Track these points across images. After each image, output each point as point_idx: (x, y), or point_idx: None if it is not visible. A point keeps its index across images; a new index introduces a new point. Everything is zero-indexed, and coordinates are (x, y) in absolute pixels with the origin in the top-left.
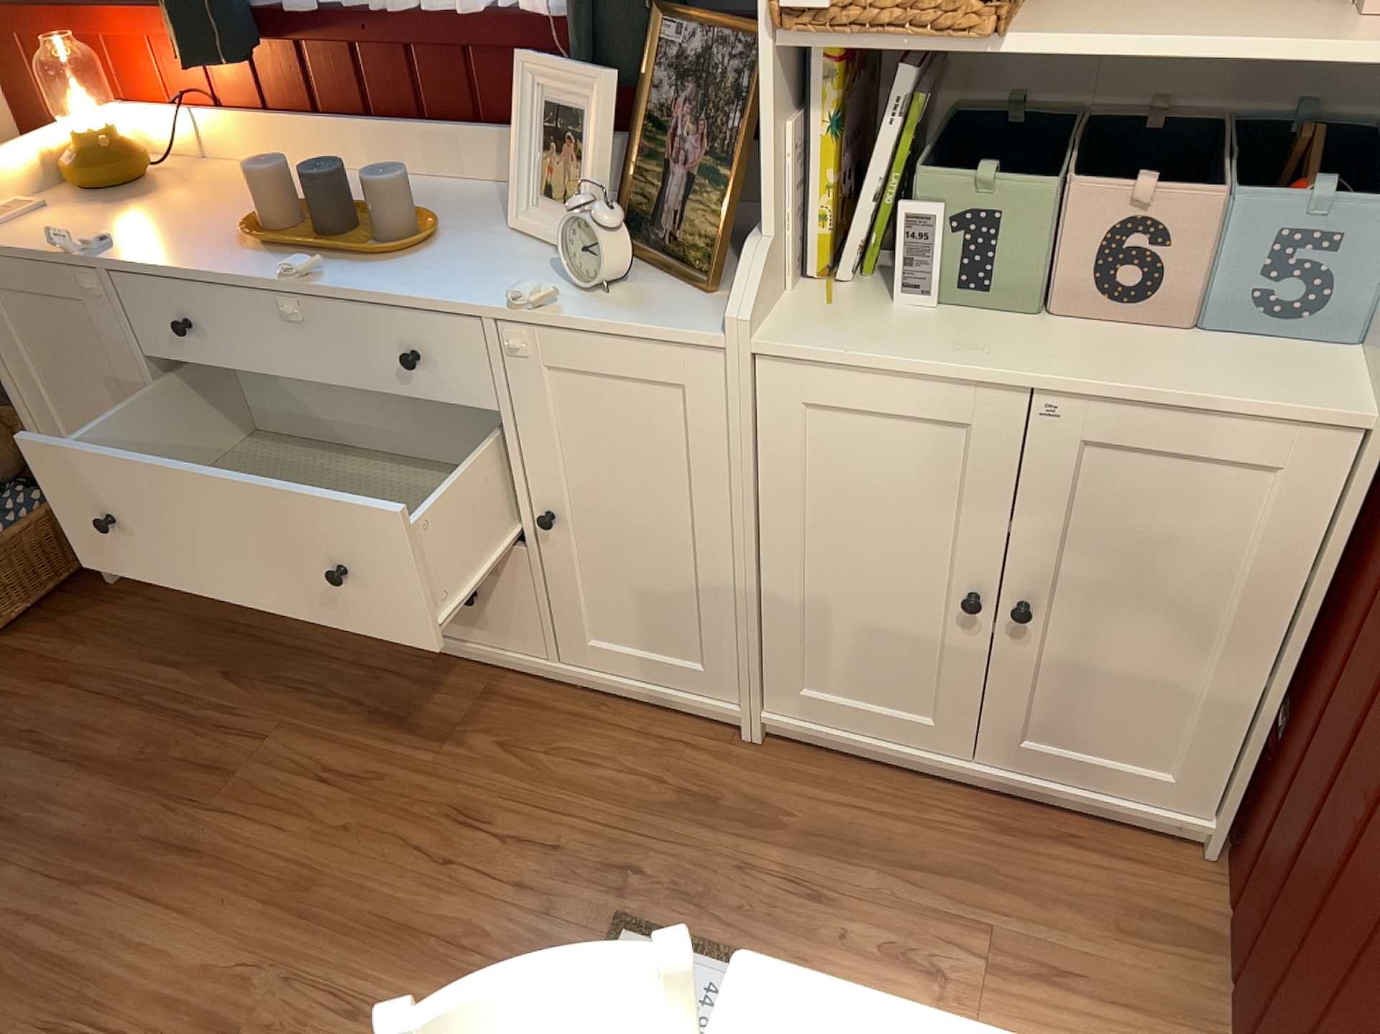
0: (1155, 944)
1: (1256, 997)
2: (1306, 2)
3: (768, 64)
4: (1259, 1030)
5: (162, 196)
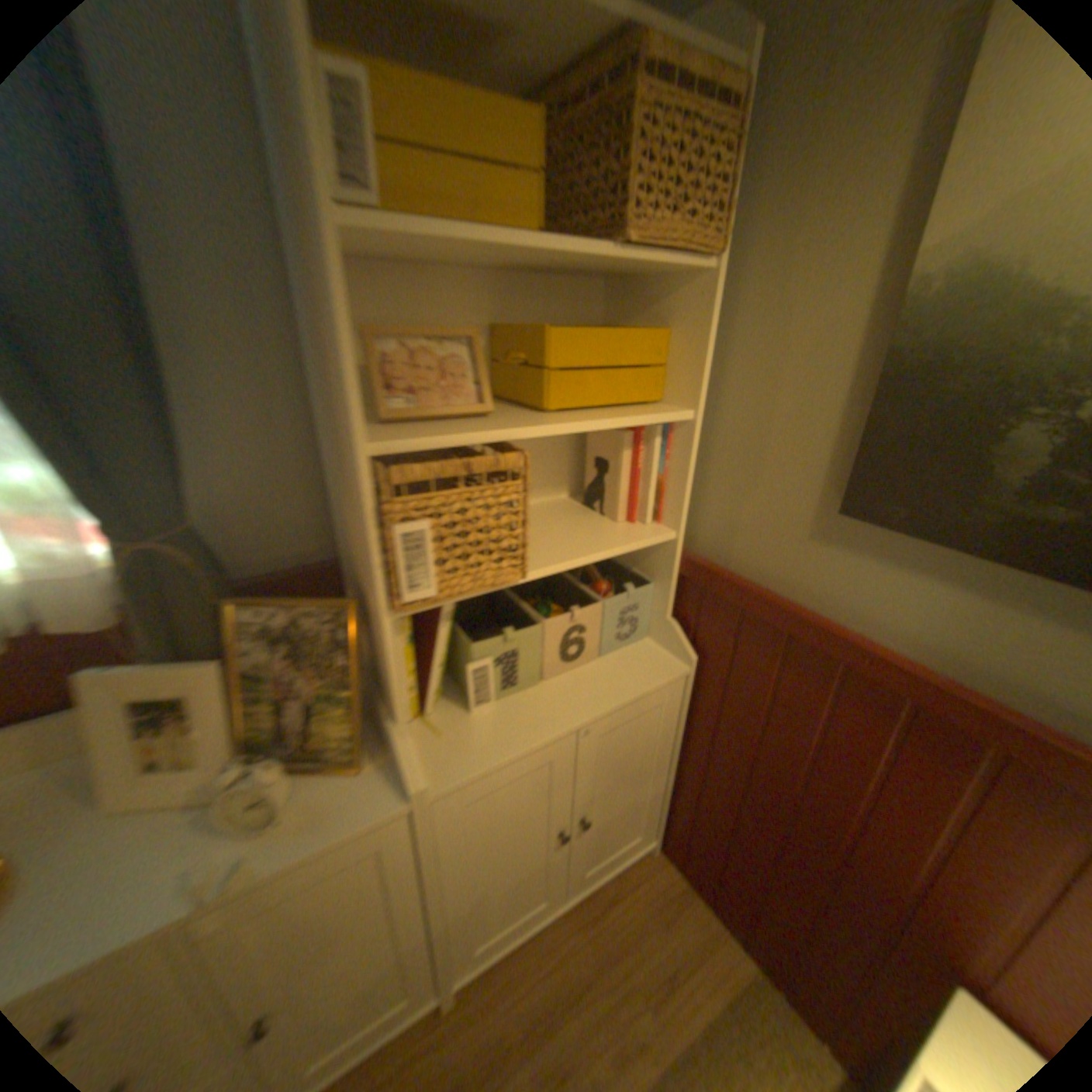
0: (679, 924)
1: (736, 918)
2: (584, 520)
3: (382, 634)
4: (750, 933)
5: None
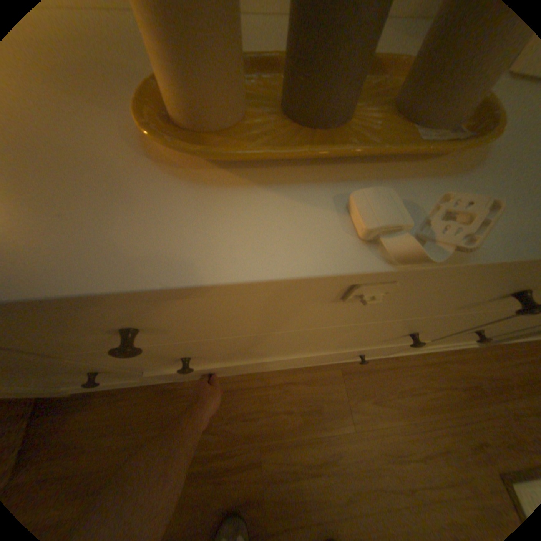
0: None
1: None
2: None
3: None
4: None
5: None
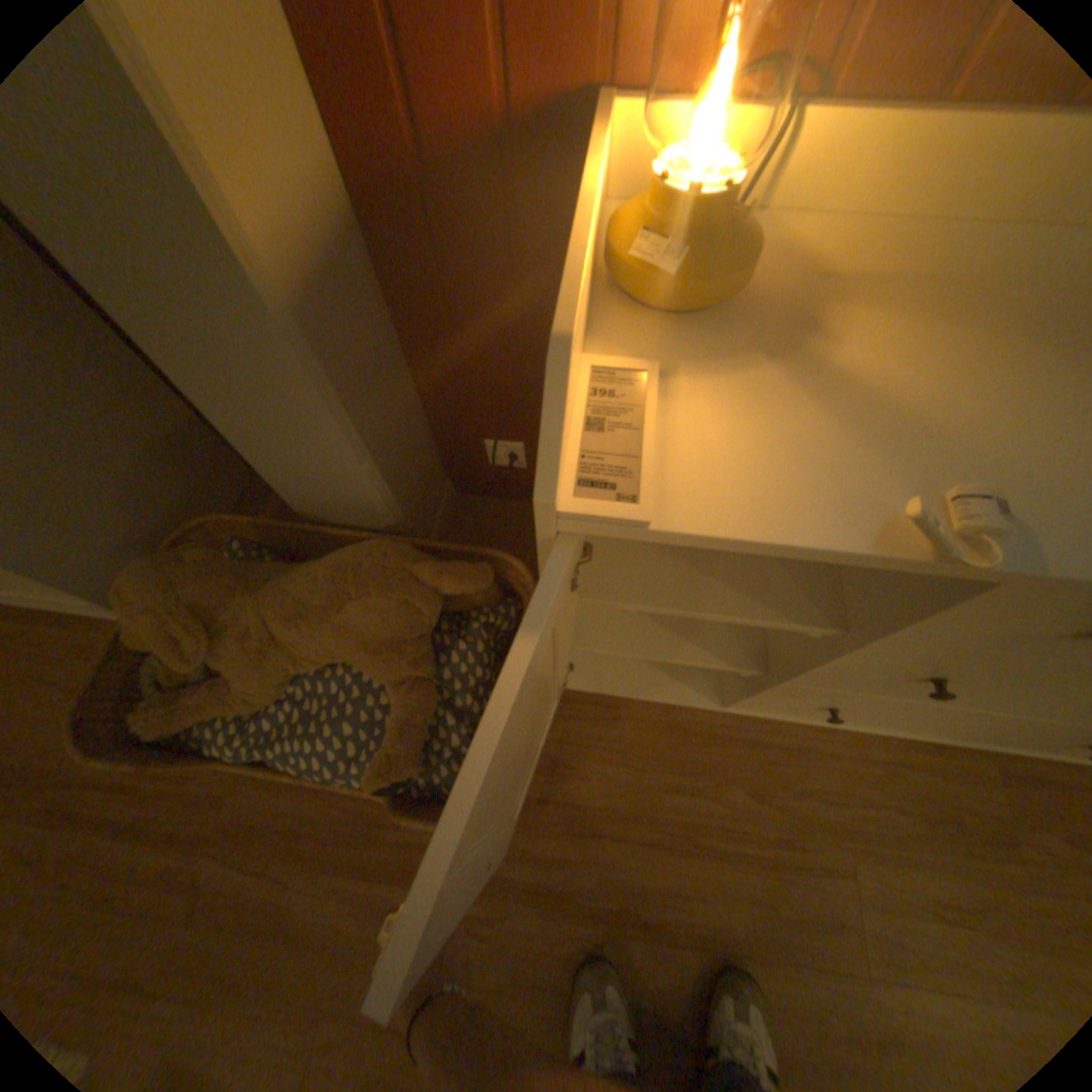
0: None
1: None
2: None
3: None
4: None
5: (833, 317)
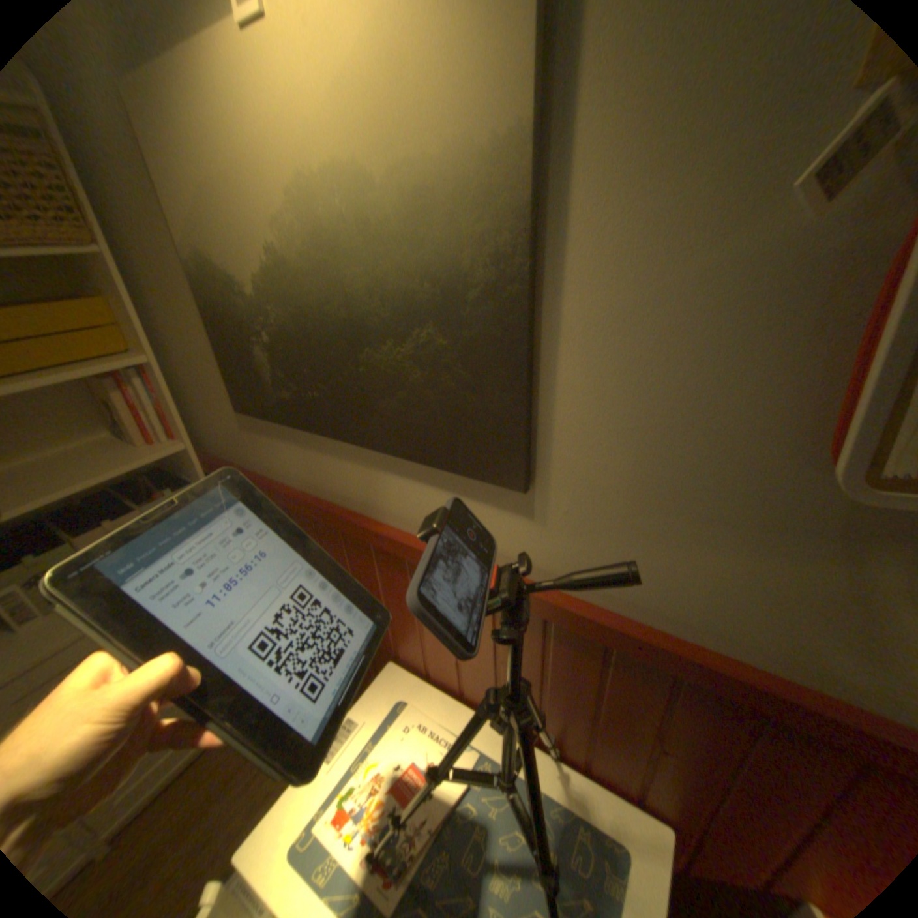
0: None
1: None
2: (111, 452)
3: None
4: None
5: None
